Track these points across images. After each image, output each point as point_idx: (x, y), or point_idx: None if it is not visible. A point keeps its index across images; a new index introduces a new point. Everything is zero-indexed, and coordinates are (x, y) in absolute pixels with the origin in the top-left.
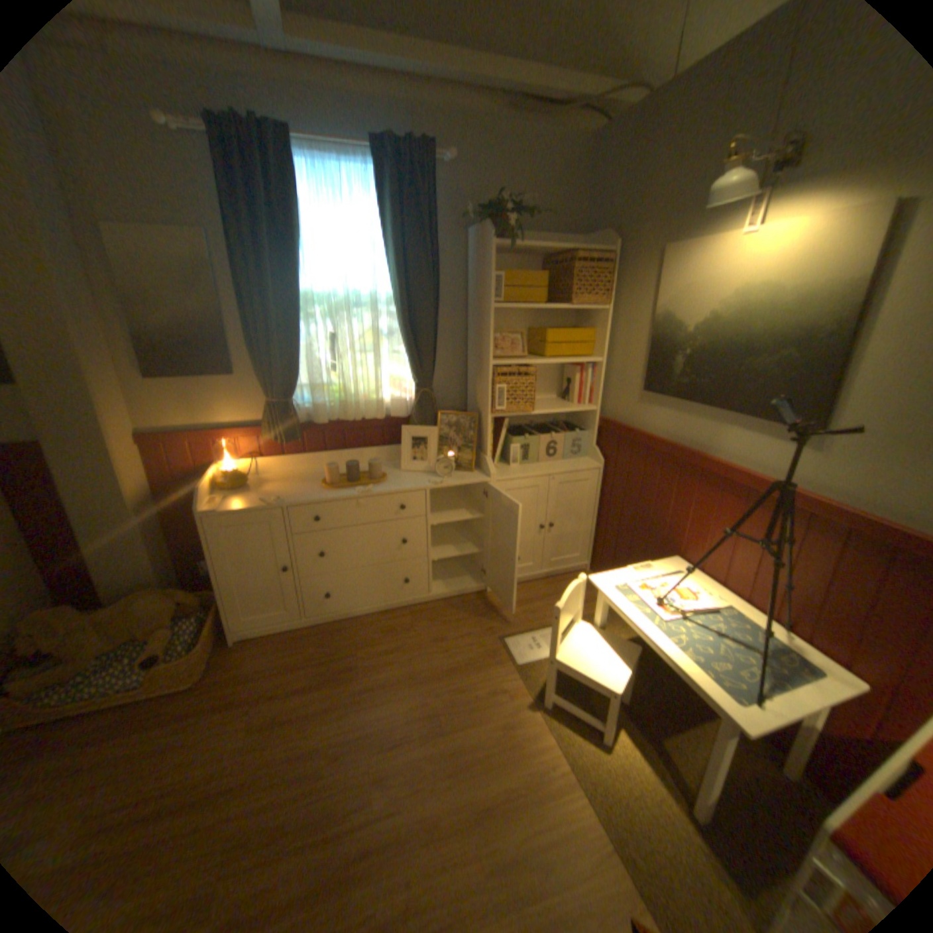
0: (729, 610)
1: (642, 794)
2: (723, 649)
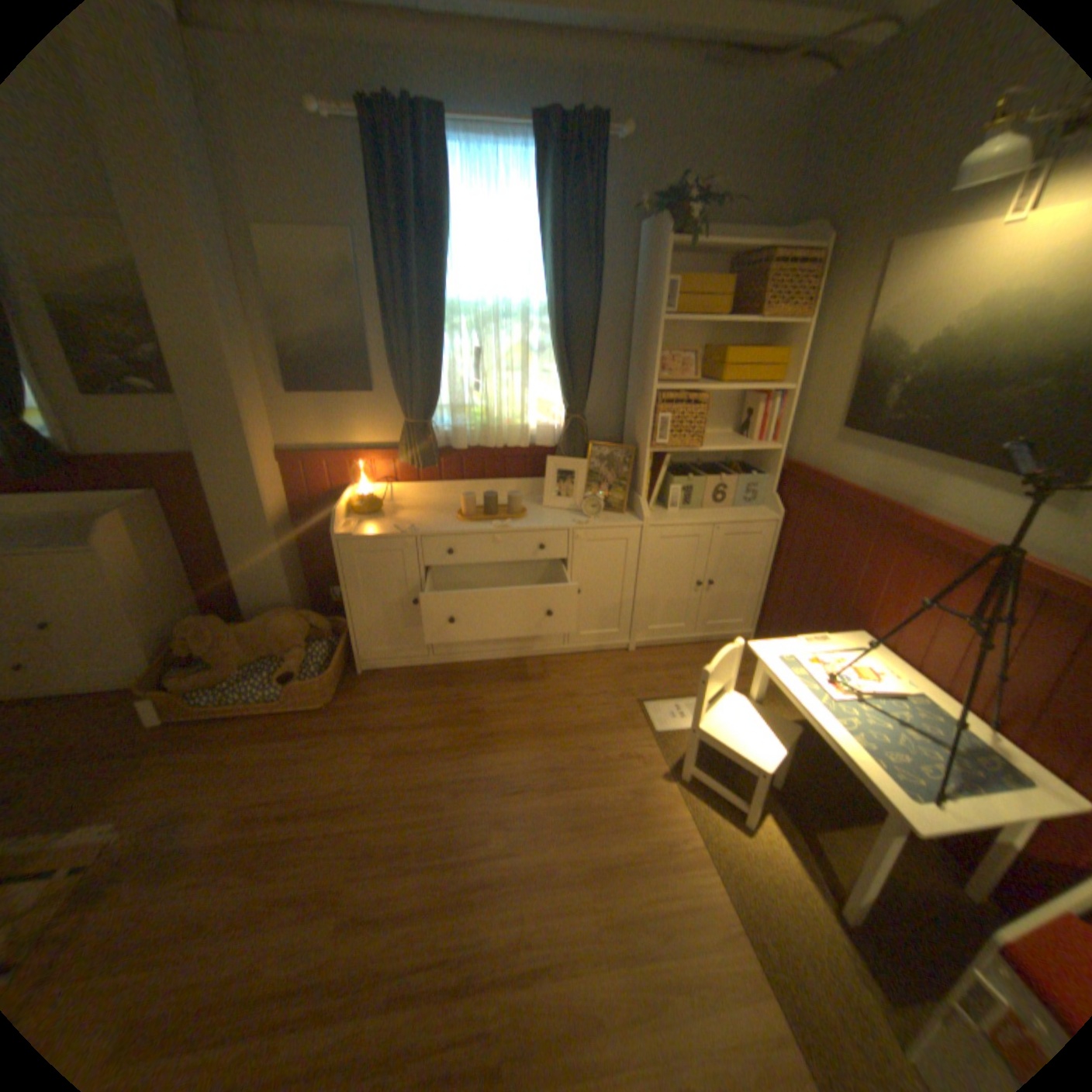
0: (920, 698)
1: (784, 883)
2: (903, 739)
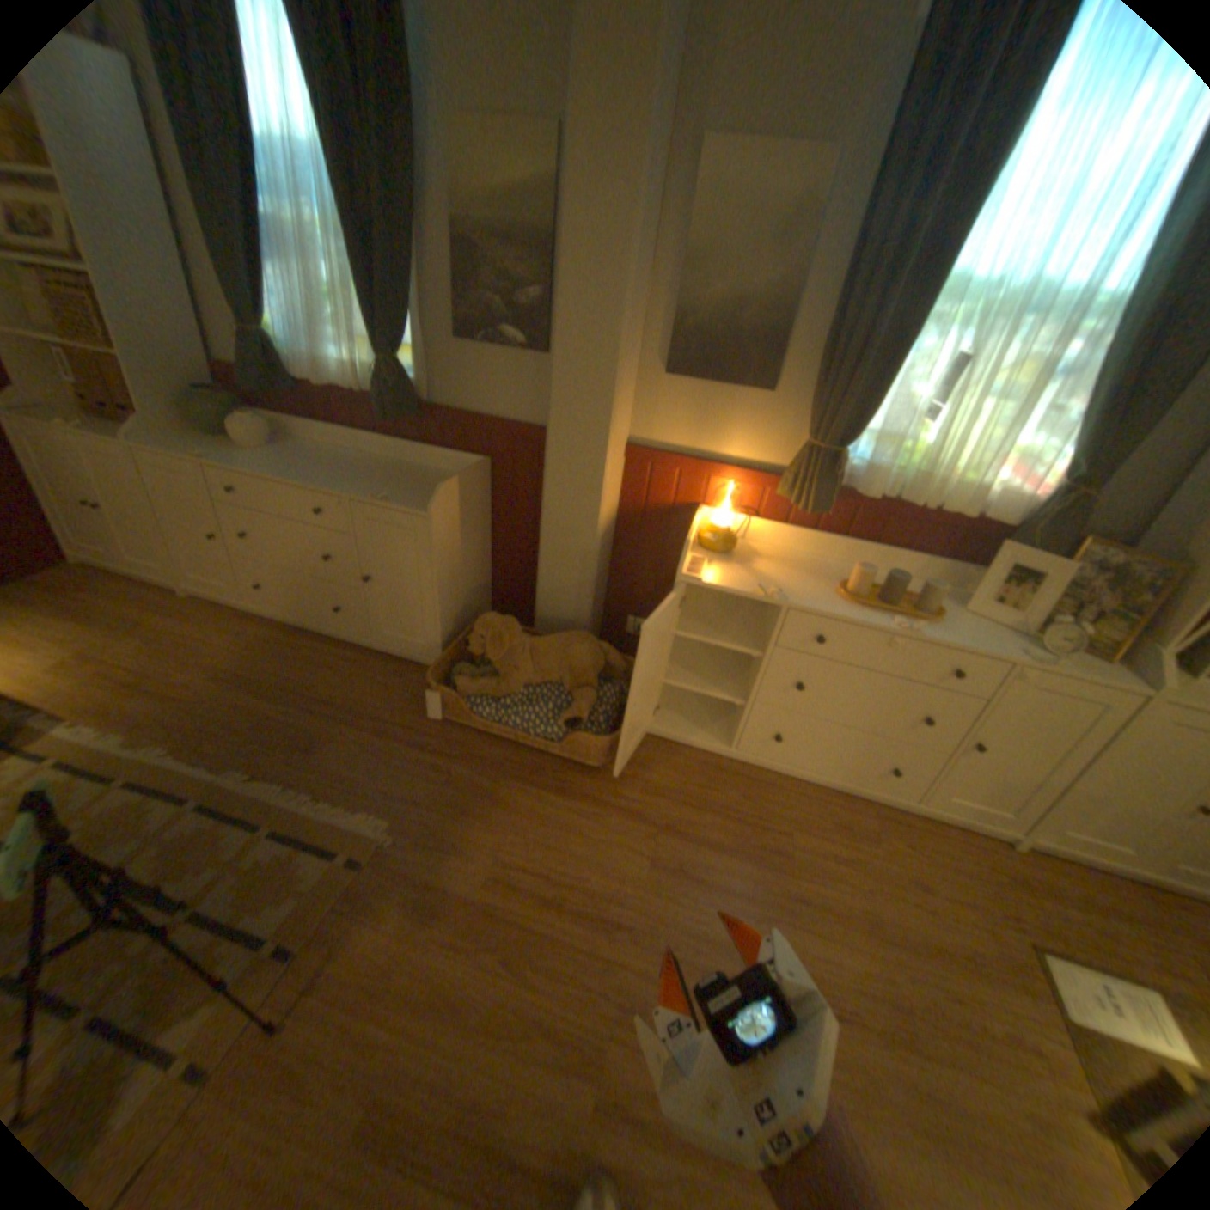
0: None
1: None
2: None
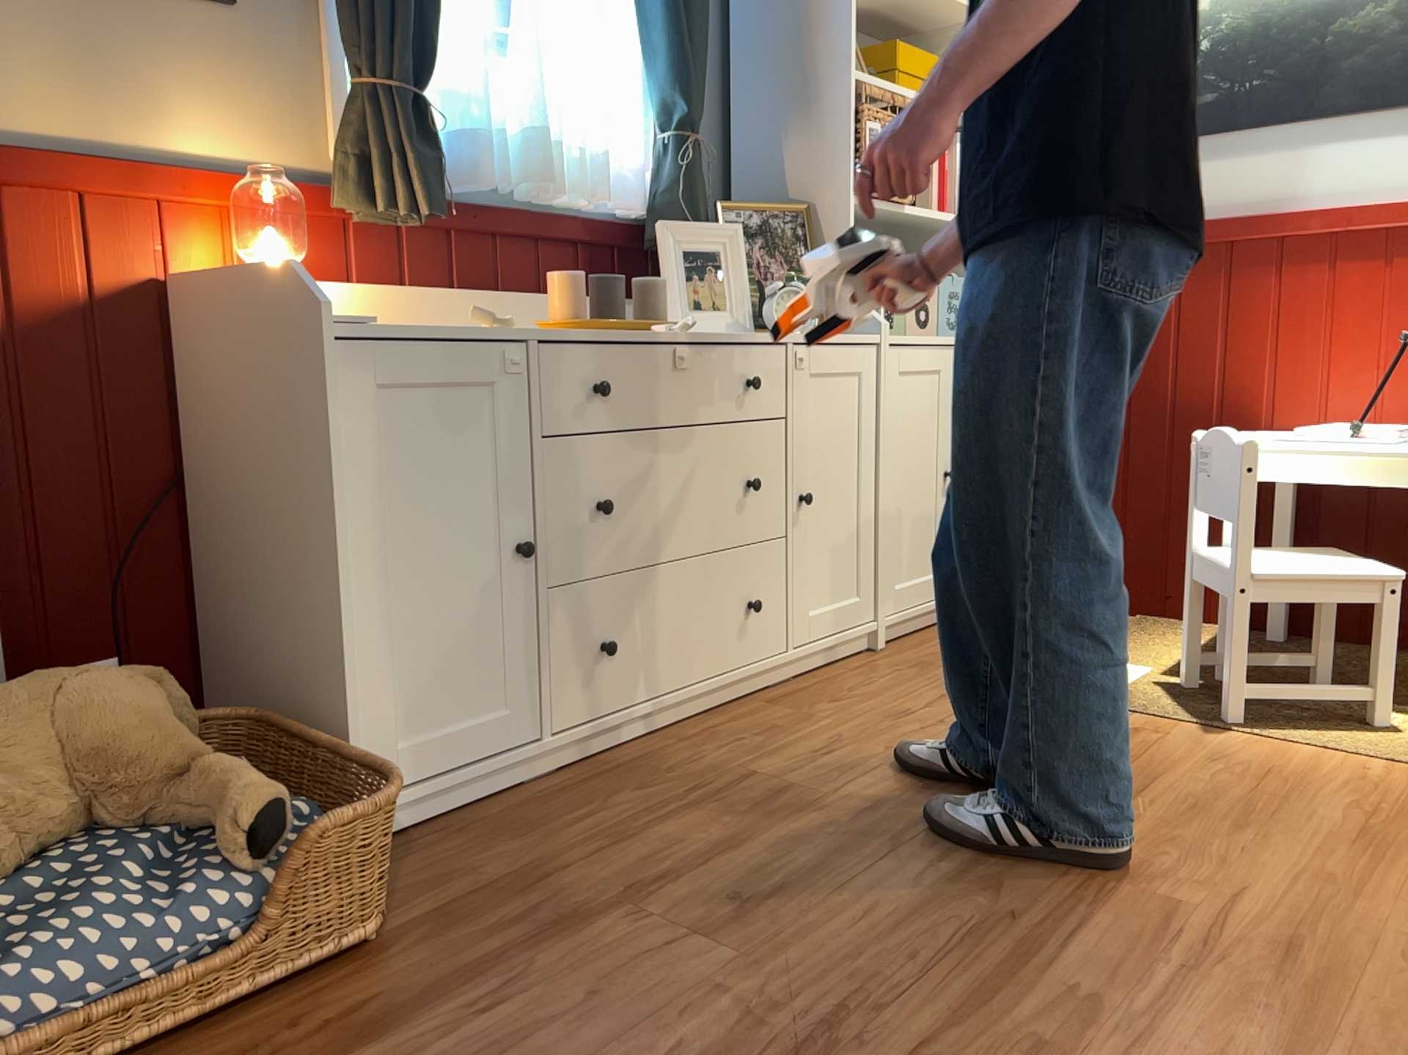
0: None
1: None
2: None
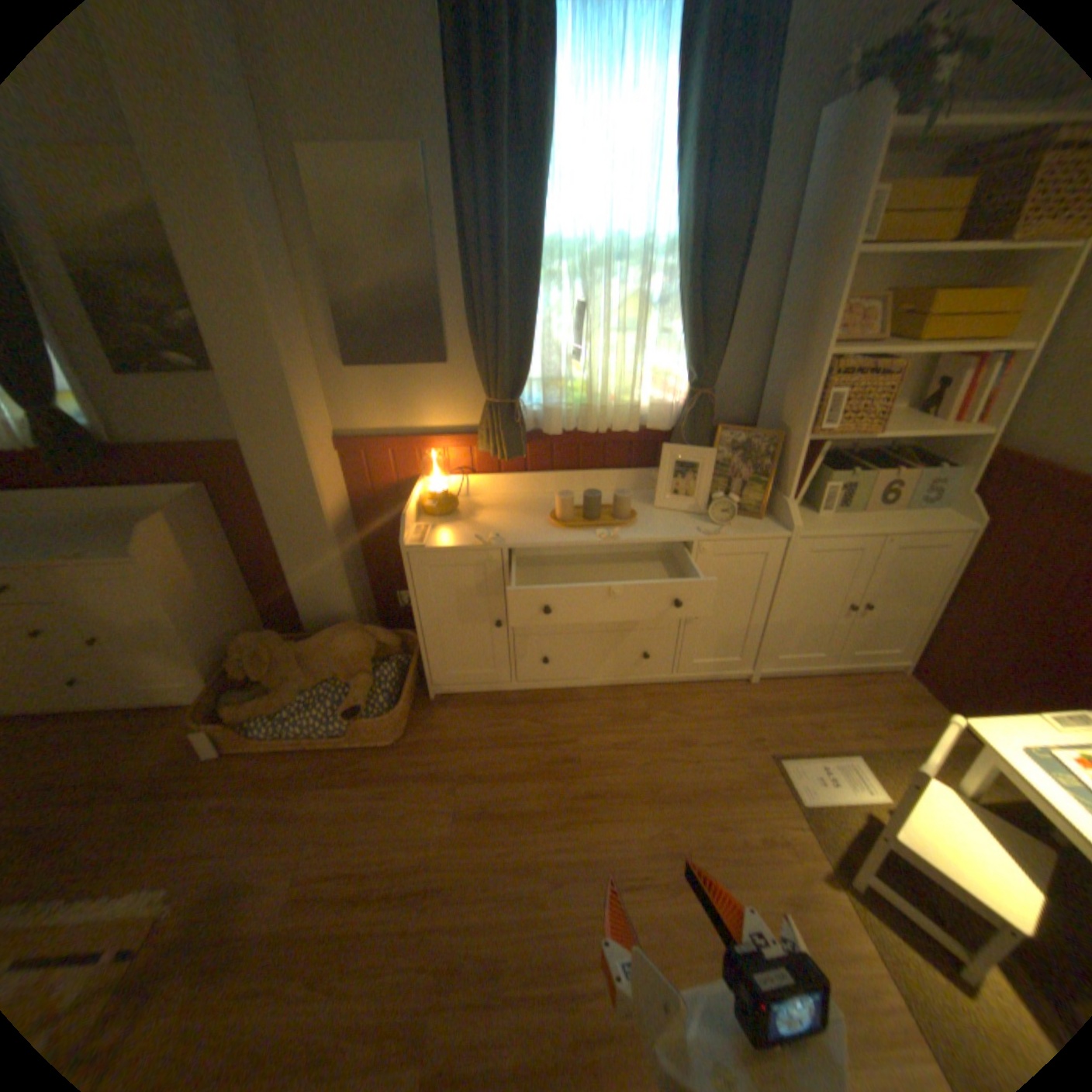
0: None
1: None
2: None
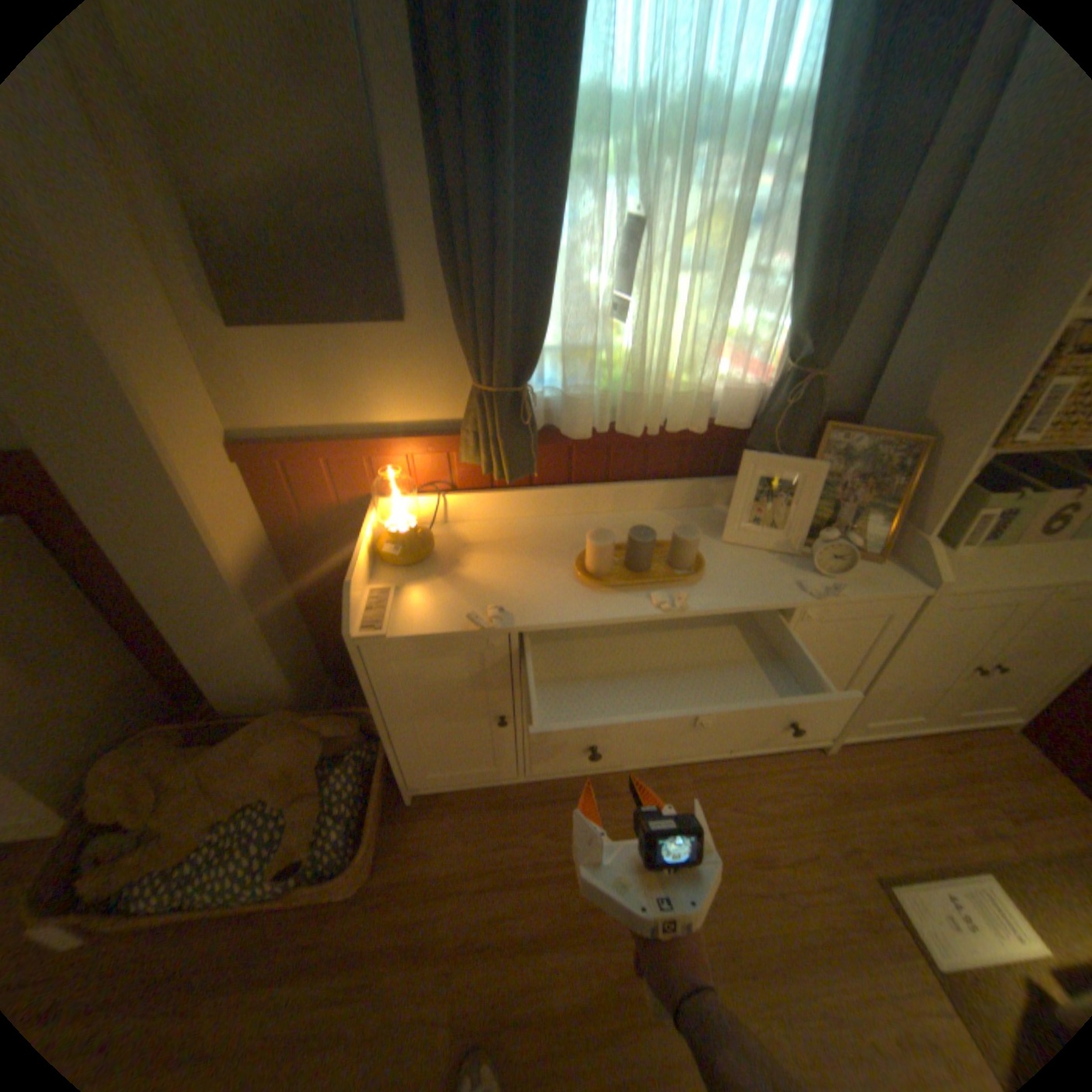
0: None
1: None
2: None
